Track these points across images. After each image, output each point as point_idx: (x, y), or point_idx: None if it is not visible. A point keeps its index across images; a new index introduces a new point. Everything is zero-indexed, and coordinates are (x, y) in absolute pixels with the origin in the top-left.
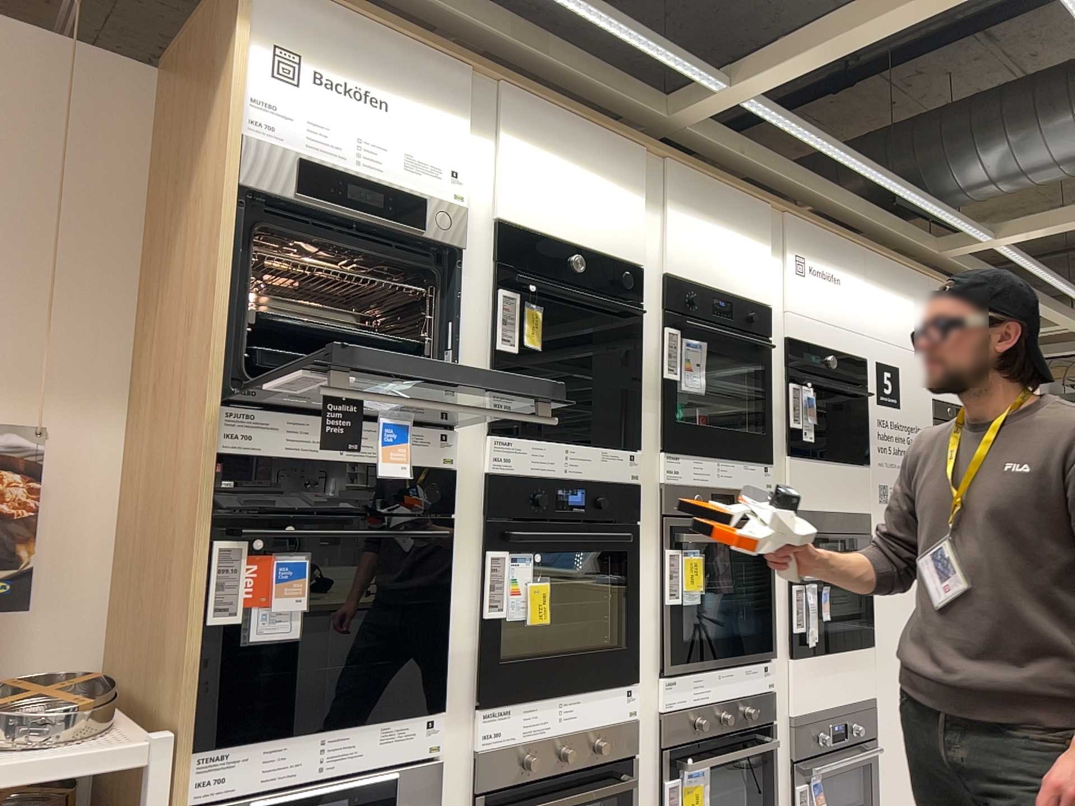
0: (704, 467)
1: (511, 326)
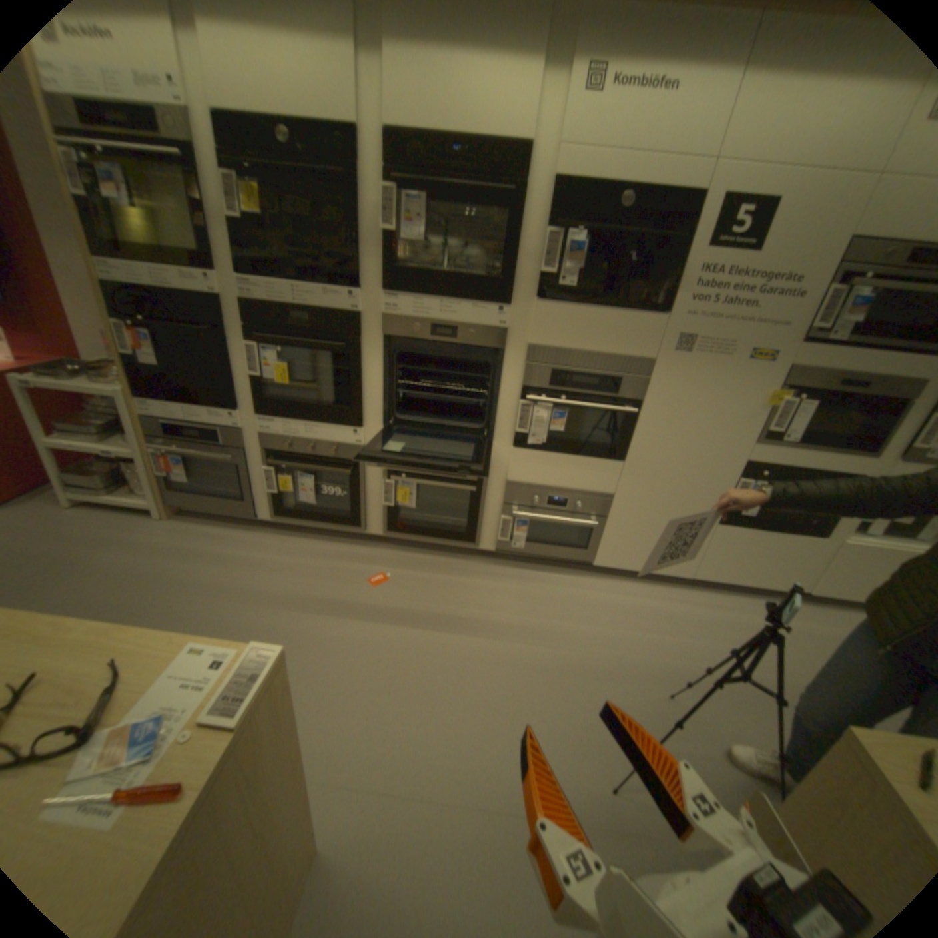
0: (432, 307)
1: (229, 197)
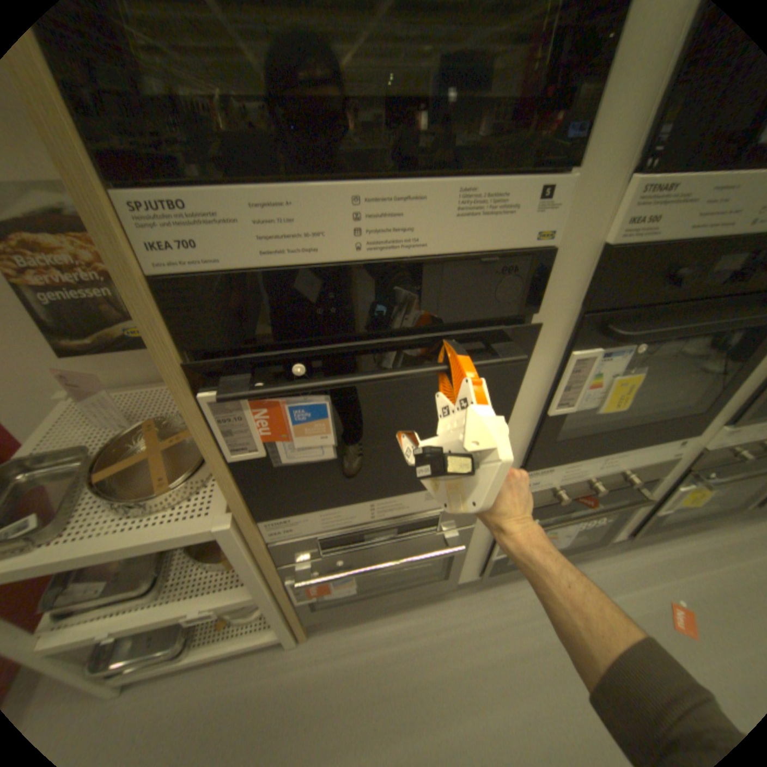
0: None
1: None
